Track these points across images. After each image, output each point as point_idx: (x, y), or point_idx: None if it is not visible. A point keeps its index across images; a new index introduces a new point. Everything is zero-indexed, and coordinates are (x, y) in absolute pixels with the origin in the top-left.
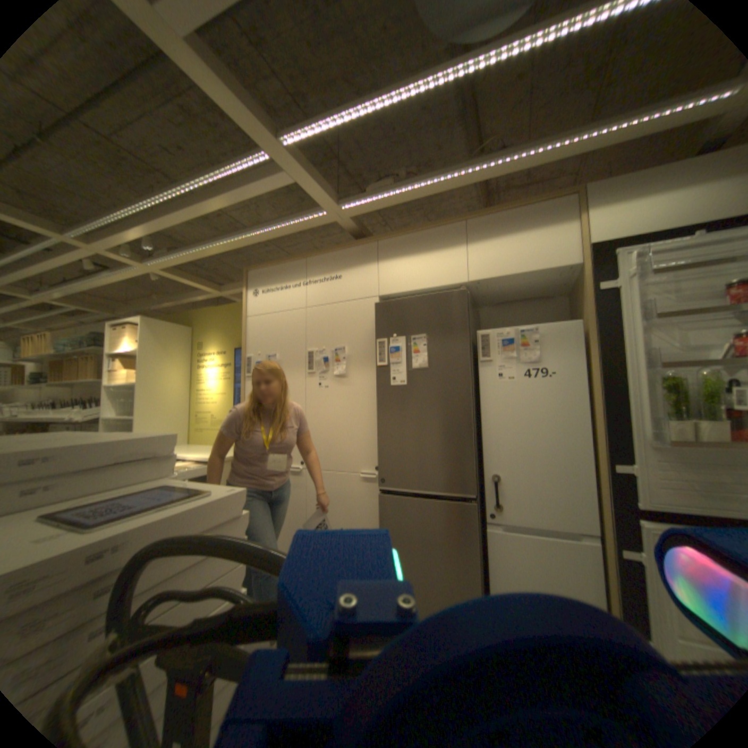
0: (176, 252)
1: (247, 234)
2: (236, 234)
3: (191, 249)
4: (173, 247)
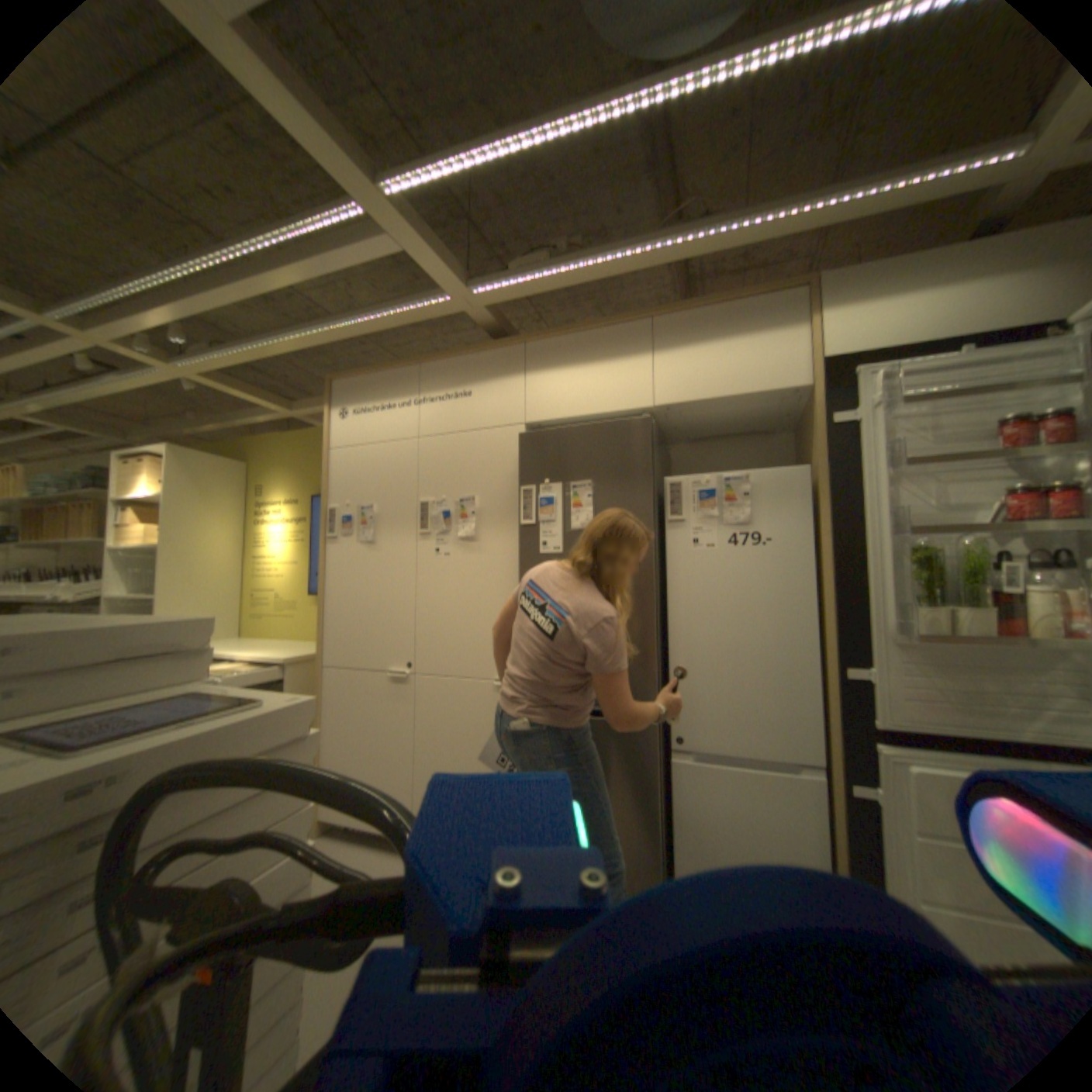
0: (223, 348)
1: (330, 325)
2: (315, 324)
3: (246, 344)
4: (218, 341)
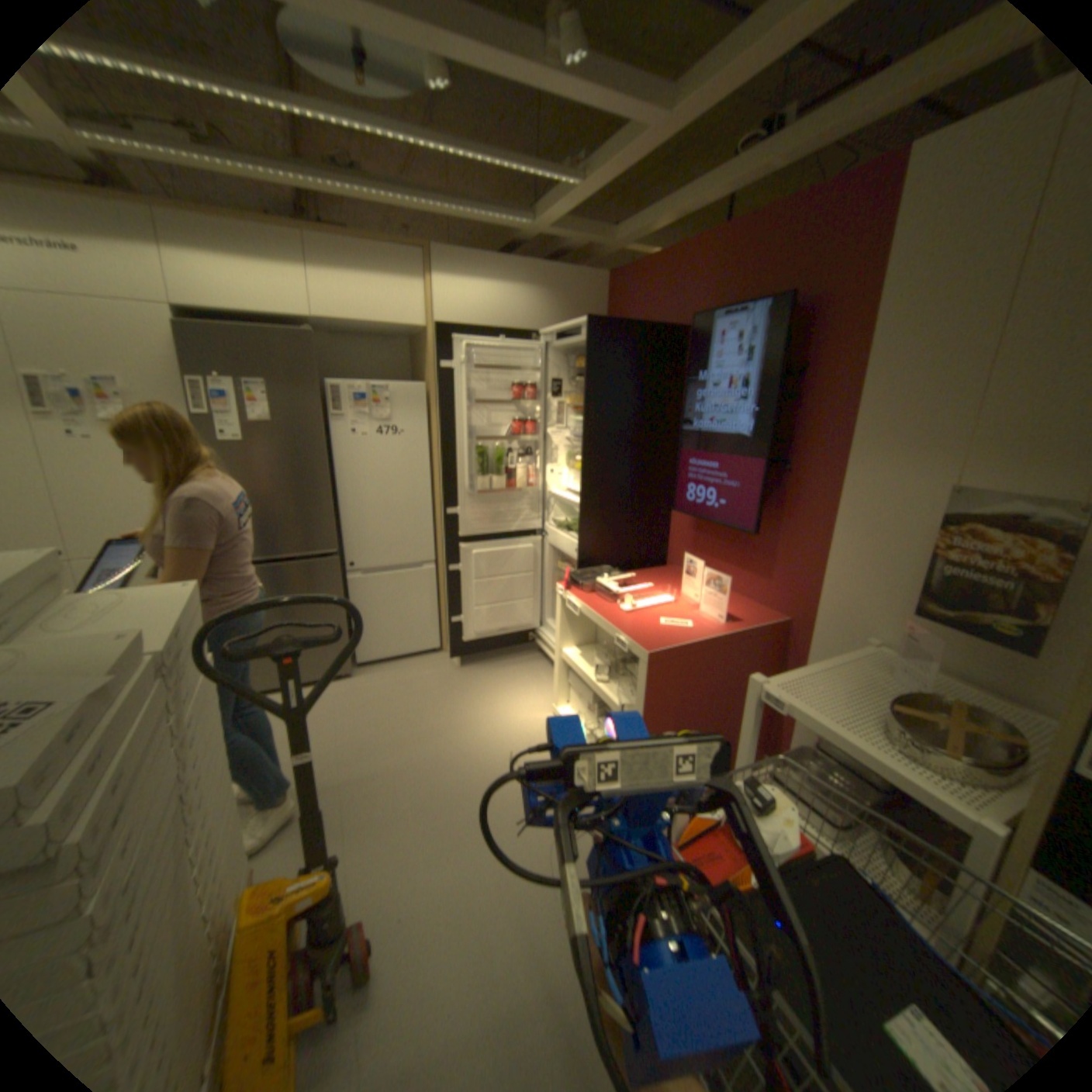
0: None
1: None
2: None
3: None
4: None
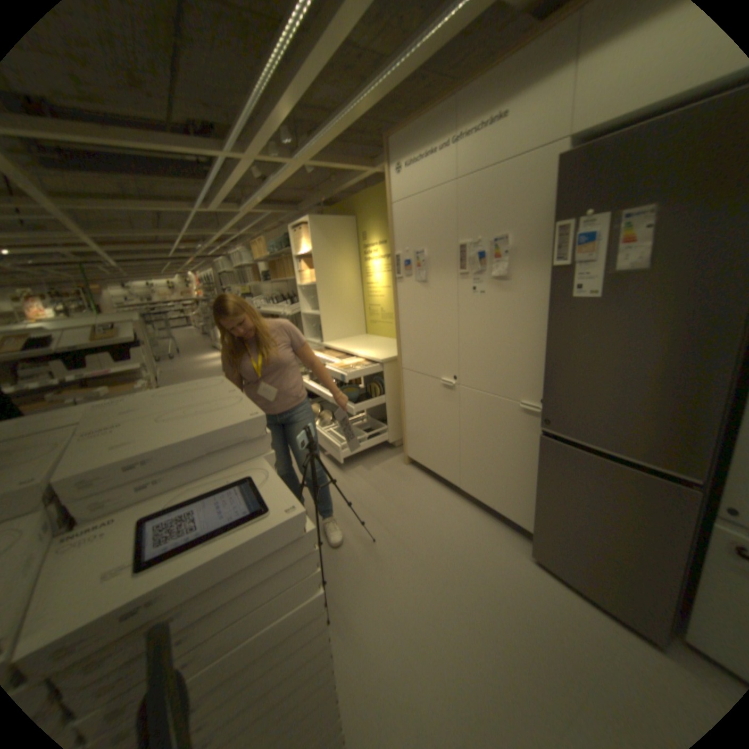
0: (315, 134)
1: (375, 81)
2: (364, 86)
3: (327, 125)
4: (313, 128)
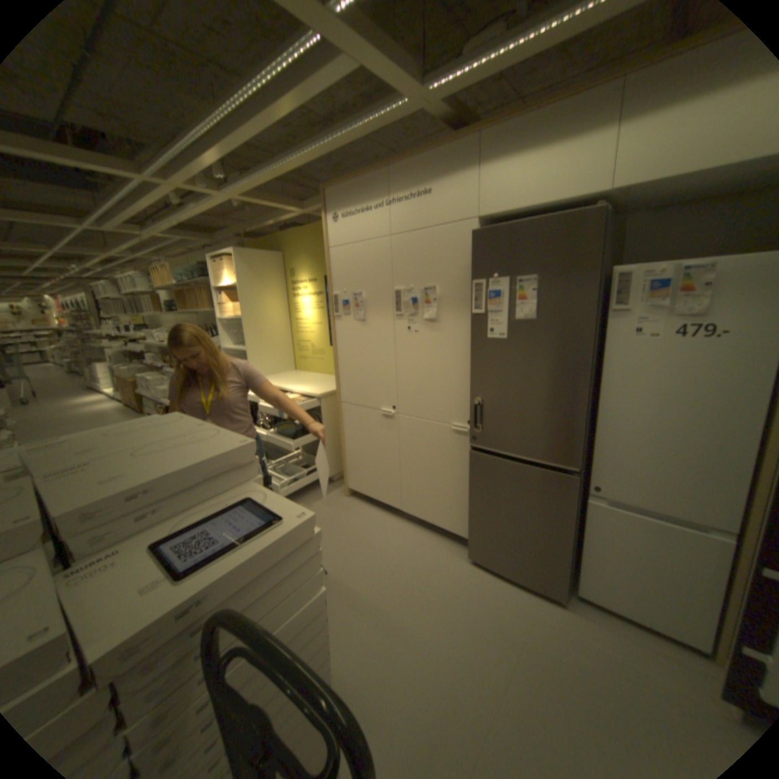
0: (249, 174)
1: (316, 143)
2: (305, 145)
3: (263, 169)
4: (245, 168)
